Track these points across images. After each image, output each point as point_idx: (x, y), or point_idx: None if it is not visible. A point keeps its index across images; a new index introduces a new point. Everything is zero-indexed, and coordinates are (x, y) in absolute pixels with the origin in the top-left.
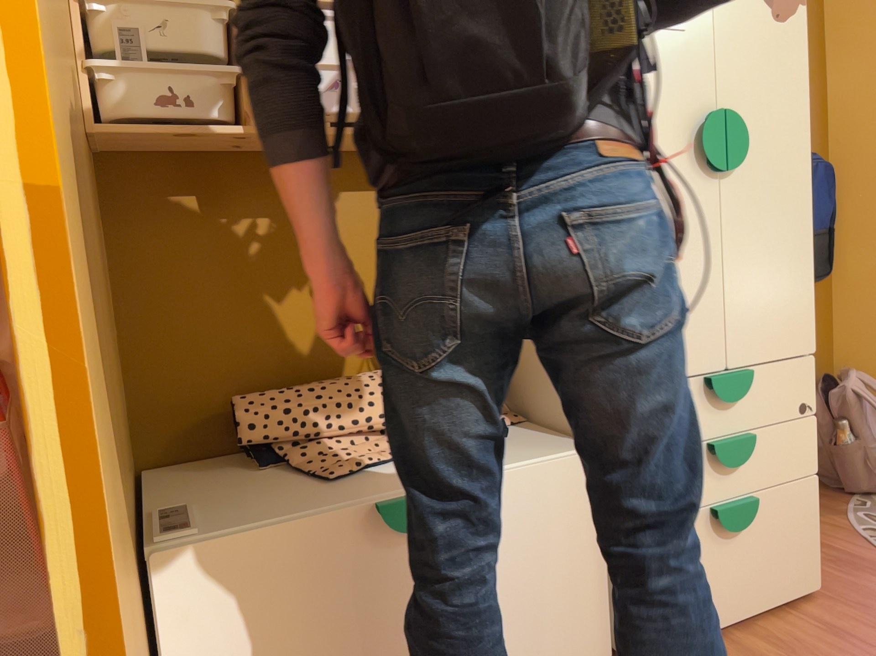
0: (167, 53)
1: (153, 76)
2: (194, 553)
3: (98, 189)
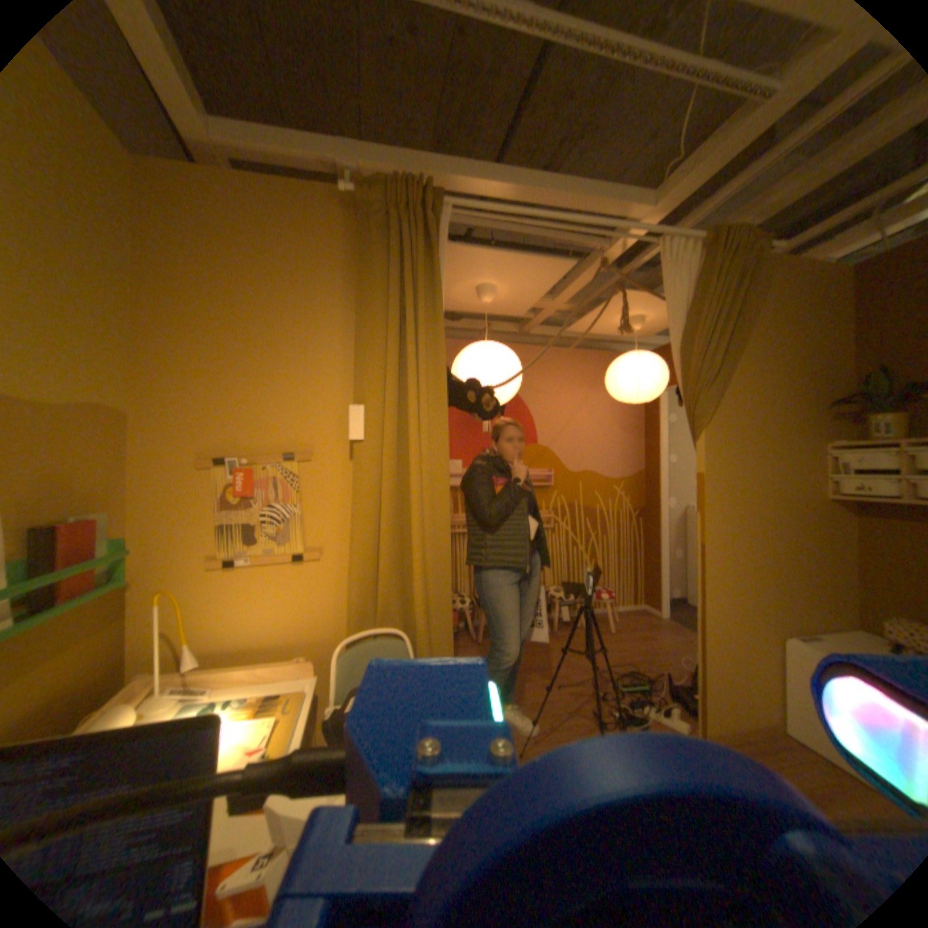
0: (865, 467)
1: (856, 477)
2: (799, 648)
3: (856, 511)
